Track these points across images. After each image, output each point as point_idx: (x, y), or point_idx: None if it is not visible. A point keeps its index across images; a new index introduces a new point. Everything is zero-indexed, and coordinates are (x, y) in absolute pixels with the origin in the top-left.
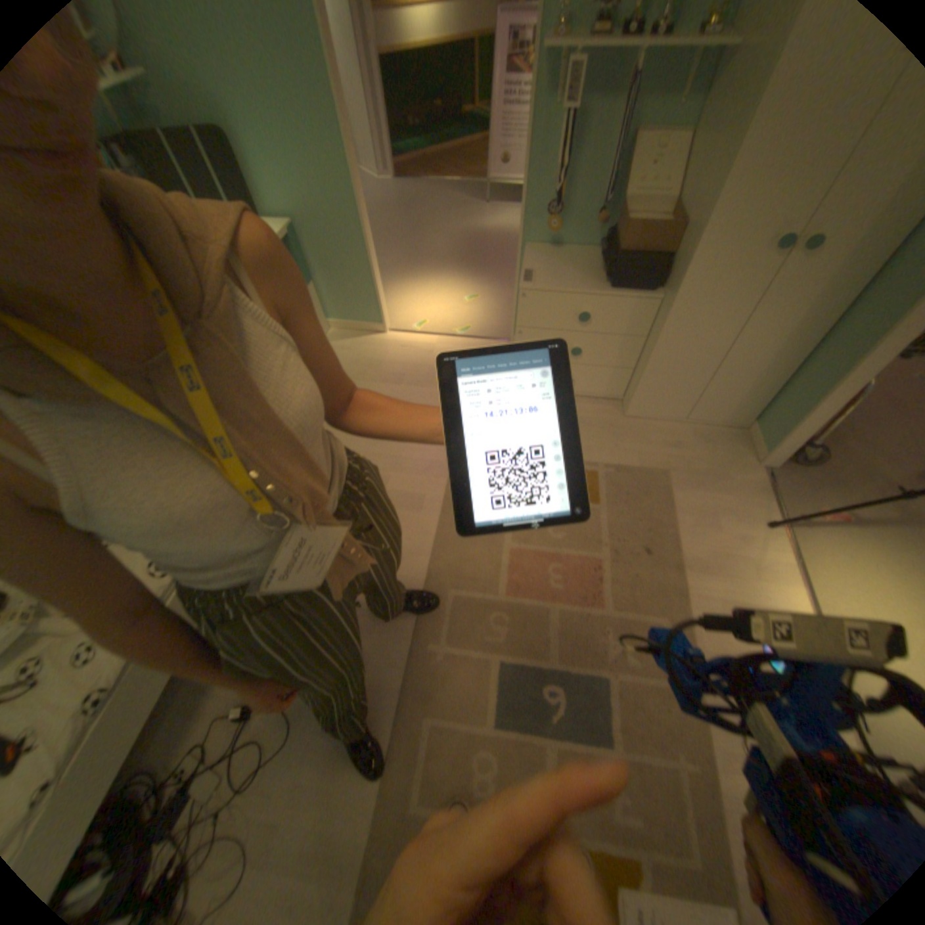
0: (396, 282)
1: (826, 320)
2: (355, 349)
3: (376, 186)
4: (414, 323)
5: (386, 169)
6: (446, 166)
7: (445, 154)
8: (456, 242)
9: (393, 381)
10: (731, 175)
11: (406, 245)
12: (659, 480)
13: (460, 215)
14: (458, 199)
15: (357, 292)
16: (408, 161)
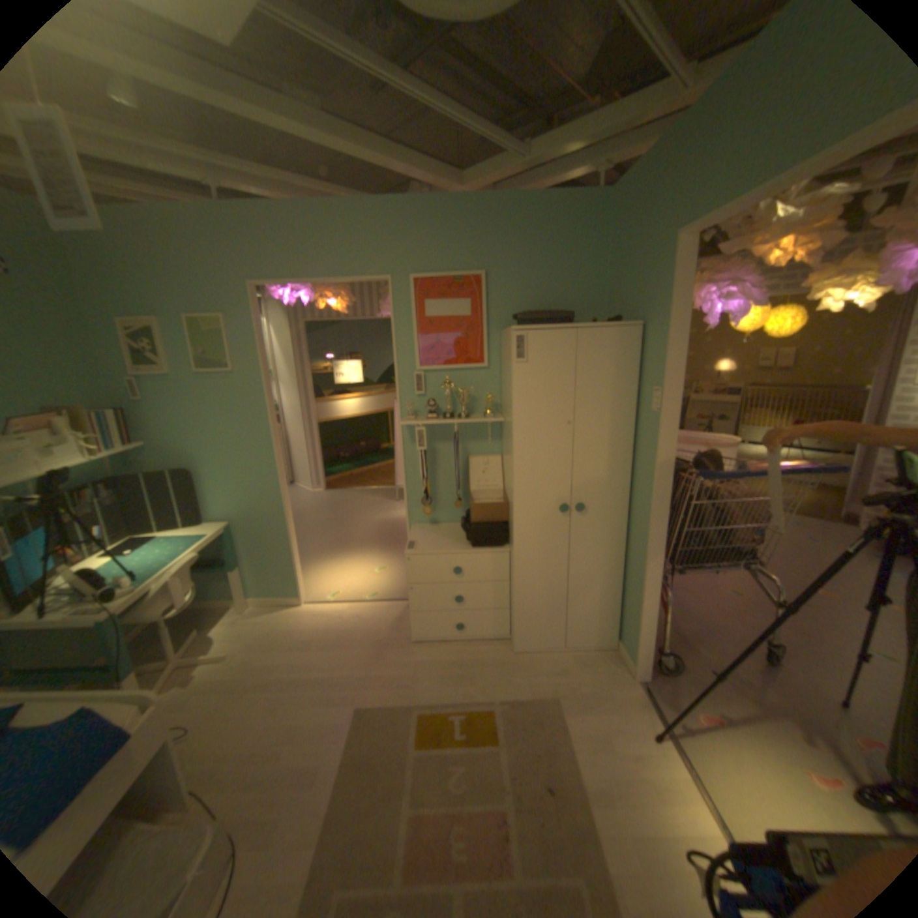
0: (315, 564)
1: (617, 554)
2: (267, 624)
3: (309, 496)
4: (327, 595)
5: (318, 485)
6: (366, 480)
7: (366, 473)
8: (369, 530)
9: (300, 649)
10: (514, 477)
11: (327, 535)
12: (550, 711)
13: (374, 511)
14: (374, 500)
15: (276, 573)
16: (337, 478)
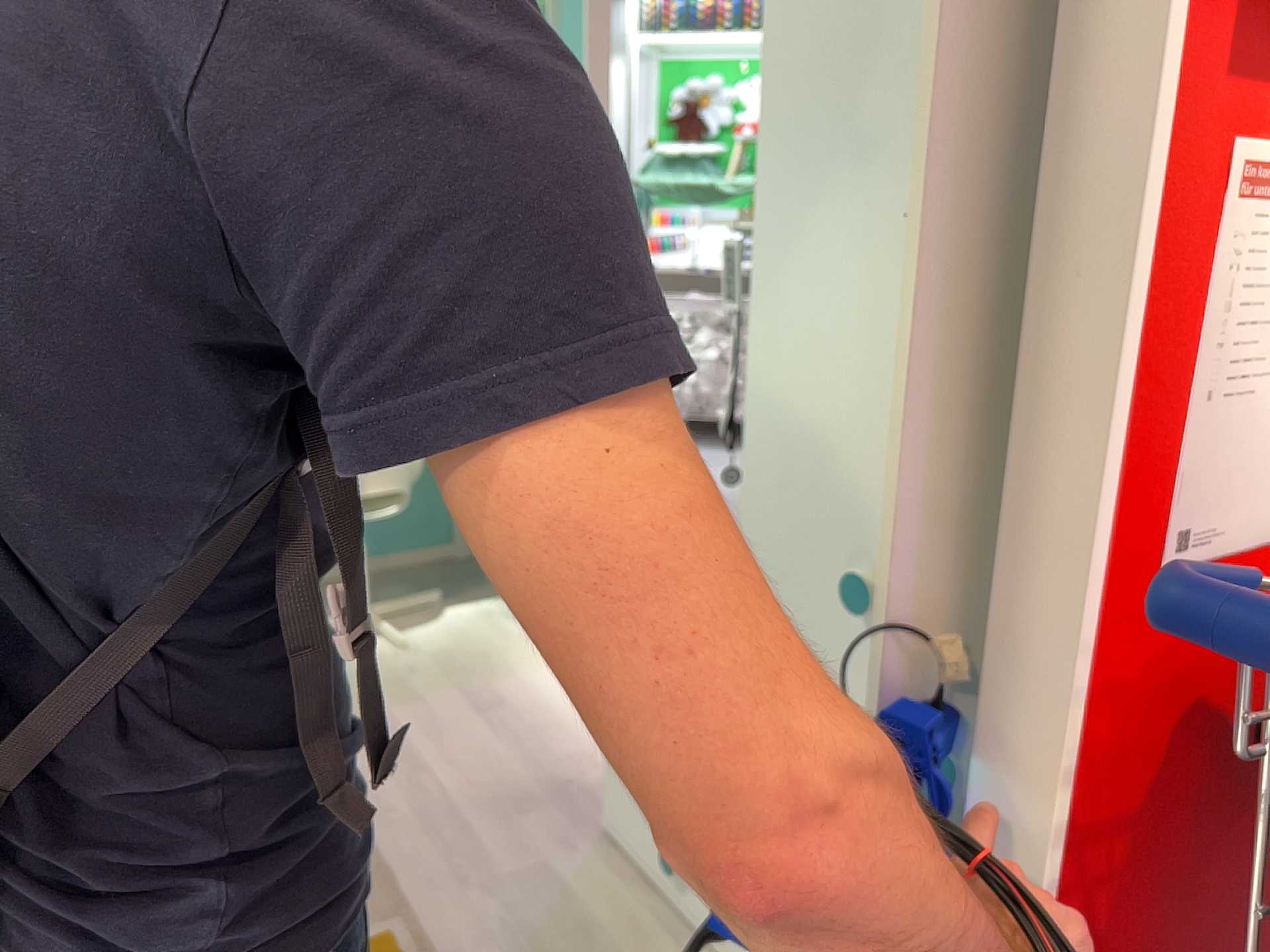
0: None
1: None
2: (513, 643)
3: None
4: None
5: None
6: None
7: None
8: None
9: (477, 705)
10: (751, 407)
11: None
12: None
13: None
14: None
15: None
16: None
